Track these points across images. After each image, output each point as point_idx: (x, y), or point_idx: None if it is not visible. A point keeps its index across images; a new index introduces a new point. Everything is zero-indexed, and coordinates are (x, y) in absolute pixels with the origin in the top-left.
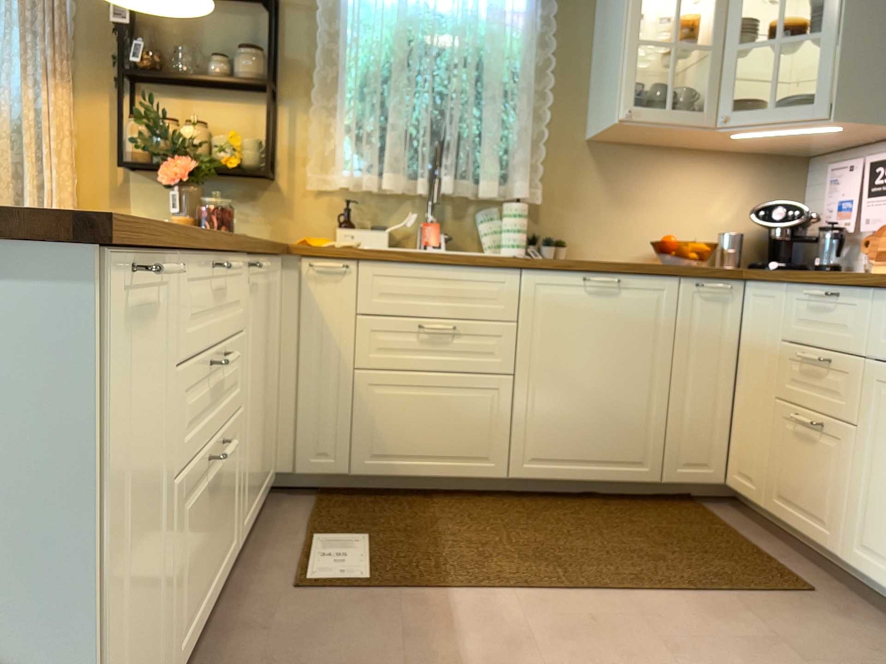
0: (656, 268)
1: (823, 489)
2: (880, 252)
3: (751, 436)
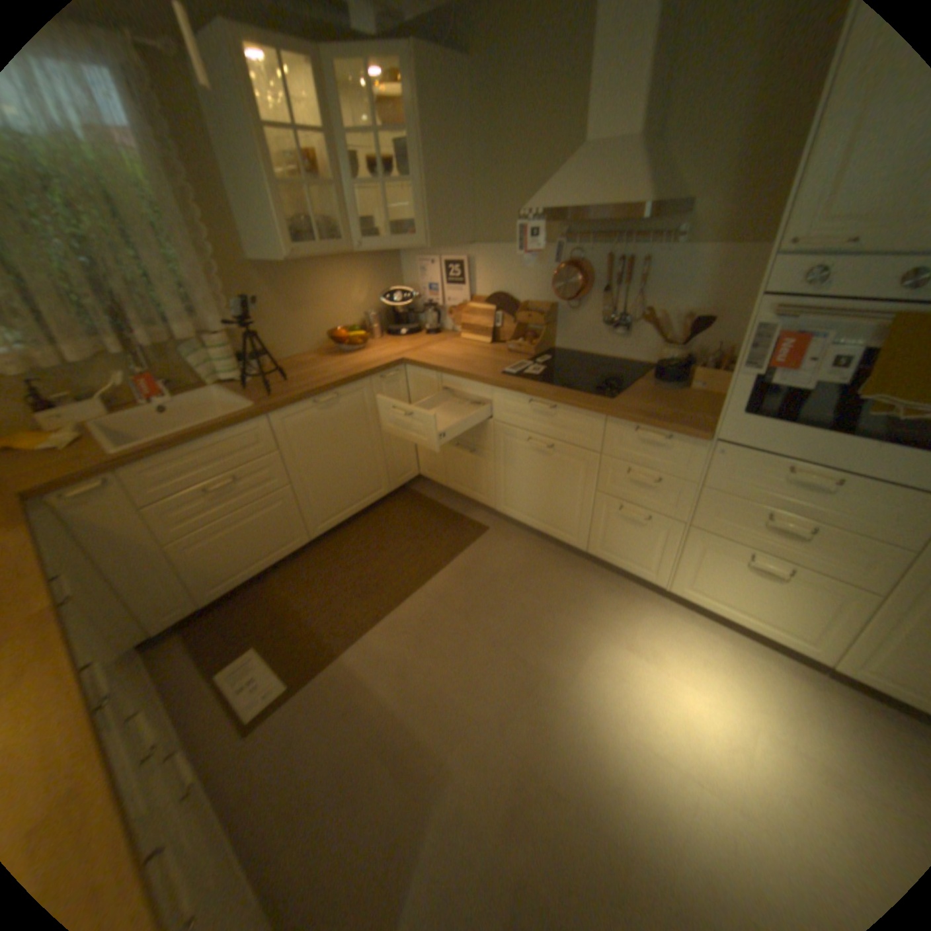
0: (354, 379)
1: (478, 480)
2: (459, 323)
3: (428, 452)
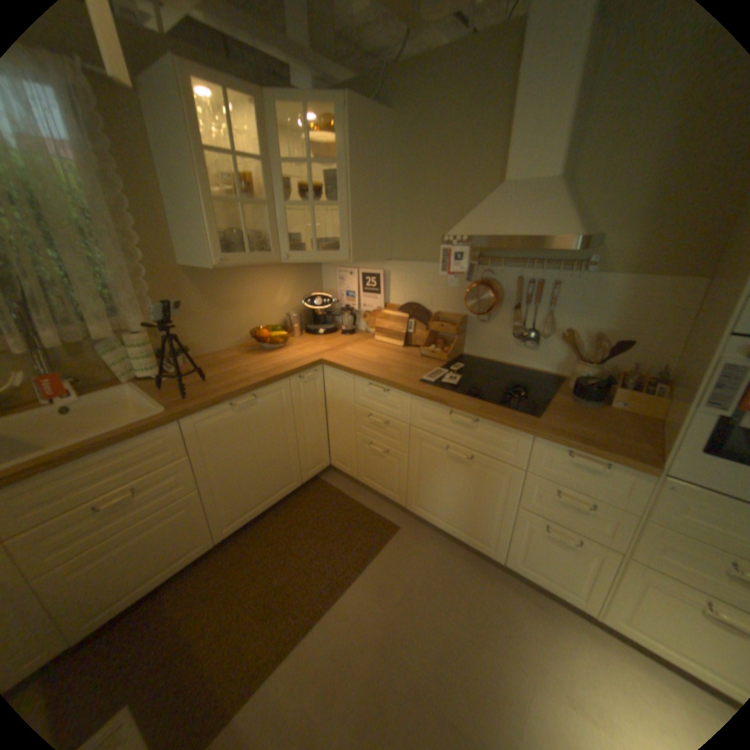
0: (275, 379)
1: (391, 477)
2: (374, 326)
3: (341, 445)
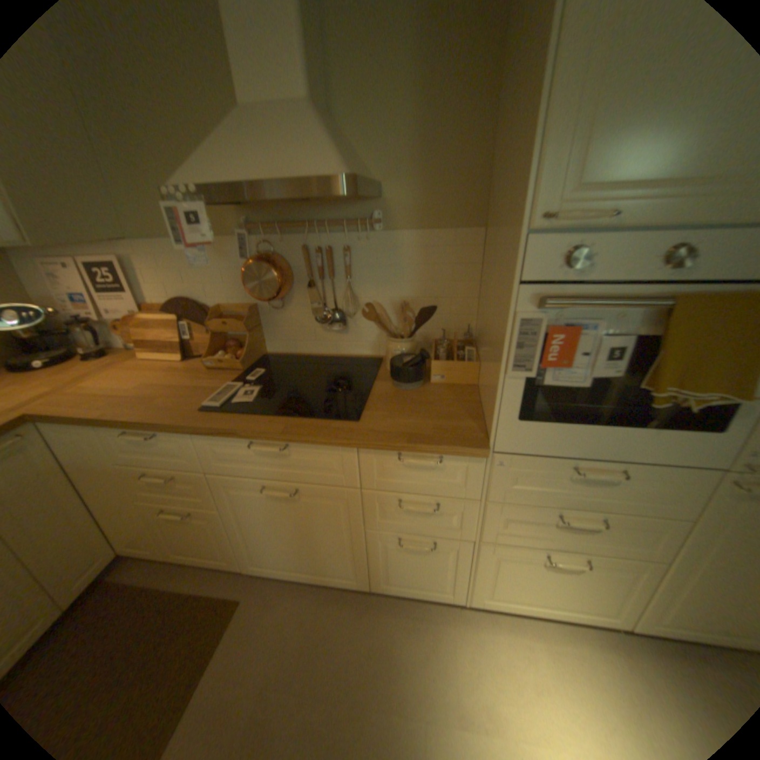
0: None
1: (206, 544)
2: (131, 339)
3: (120, 526)
